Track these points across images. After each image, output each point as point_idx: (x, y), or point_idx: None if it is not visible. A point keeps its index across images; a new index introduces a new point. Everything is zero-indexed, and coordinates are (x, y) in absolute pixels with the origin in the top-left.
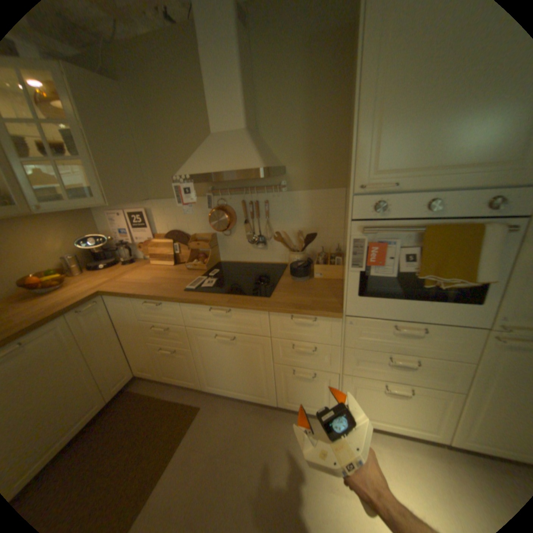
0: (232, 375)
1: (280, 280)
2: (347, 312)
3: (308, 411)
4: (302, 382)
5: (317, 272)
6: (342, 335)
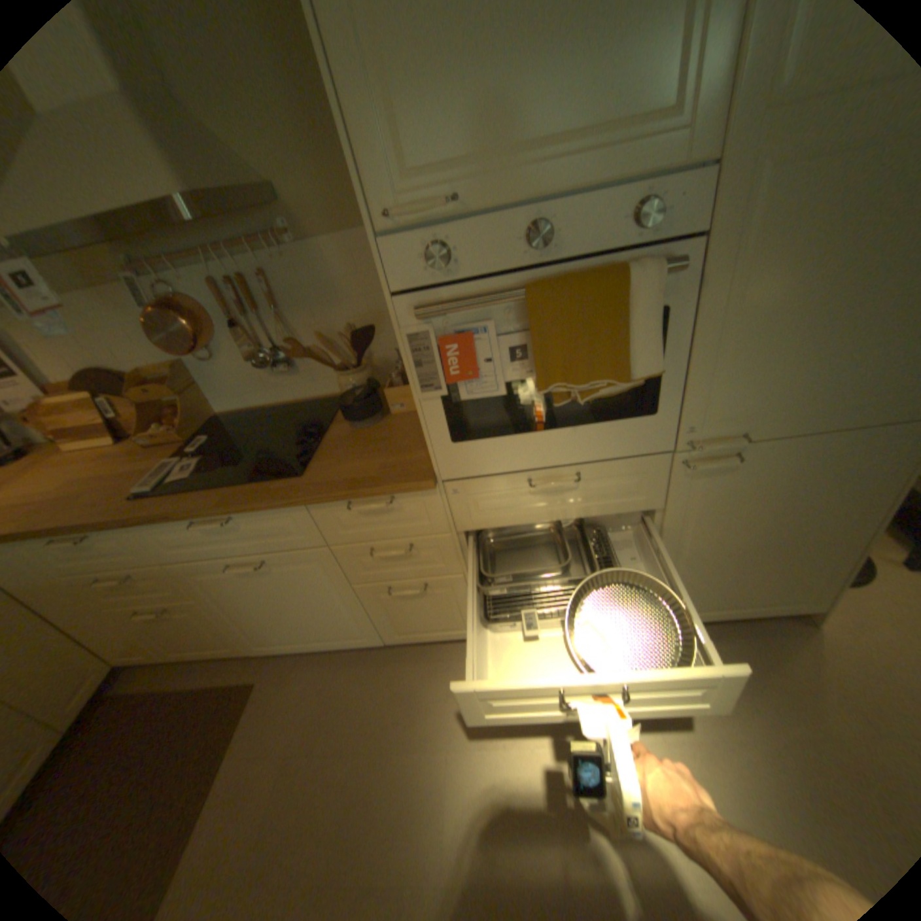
0: (288, 620)
1: (326, 434)
2: (441, 474)
3: (433, 637)
4: (409, 600)
5: (392, 402)
6: (446, 514)
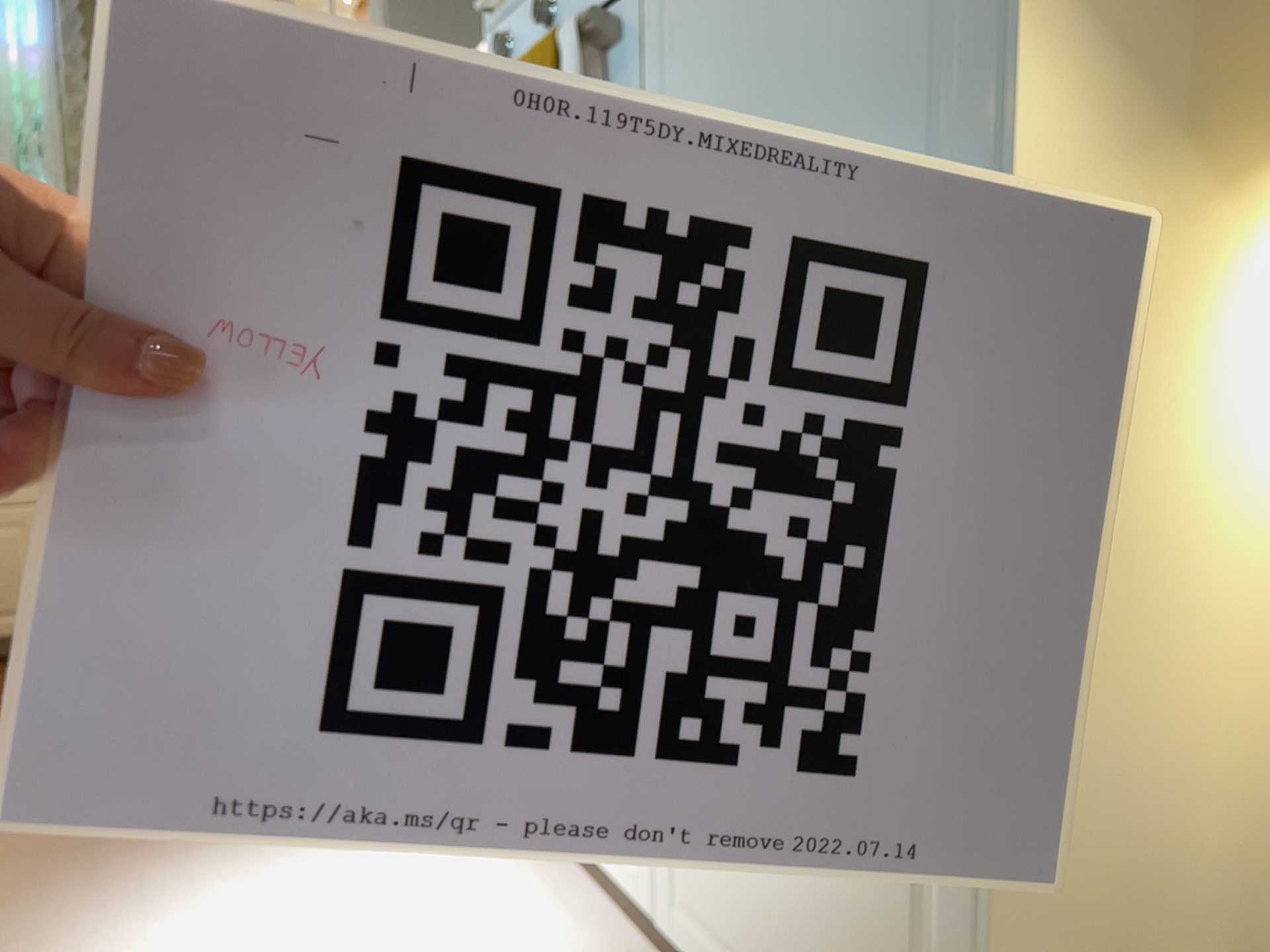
0: None
1: None
2: None
3: None
4: None
5: None
6: None
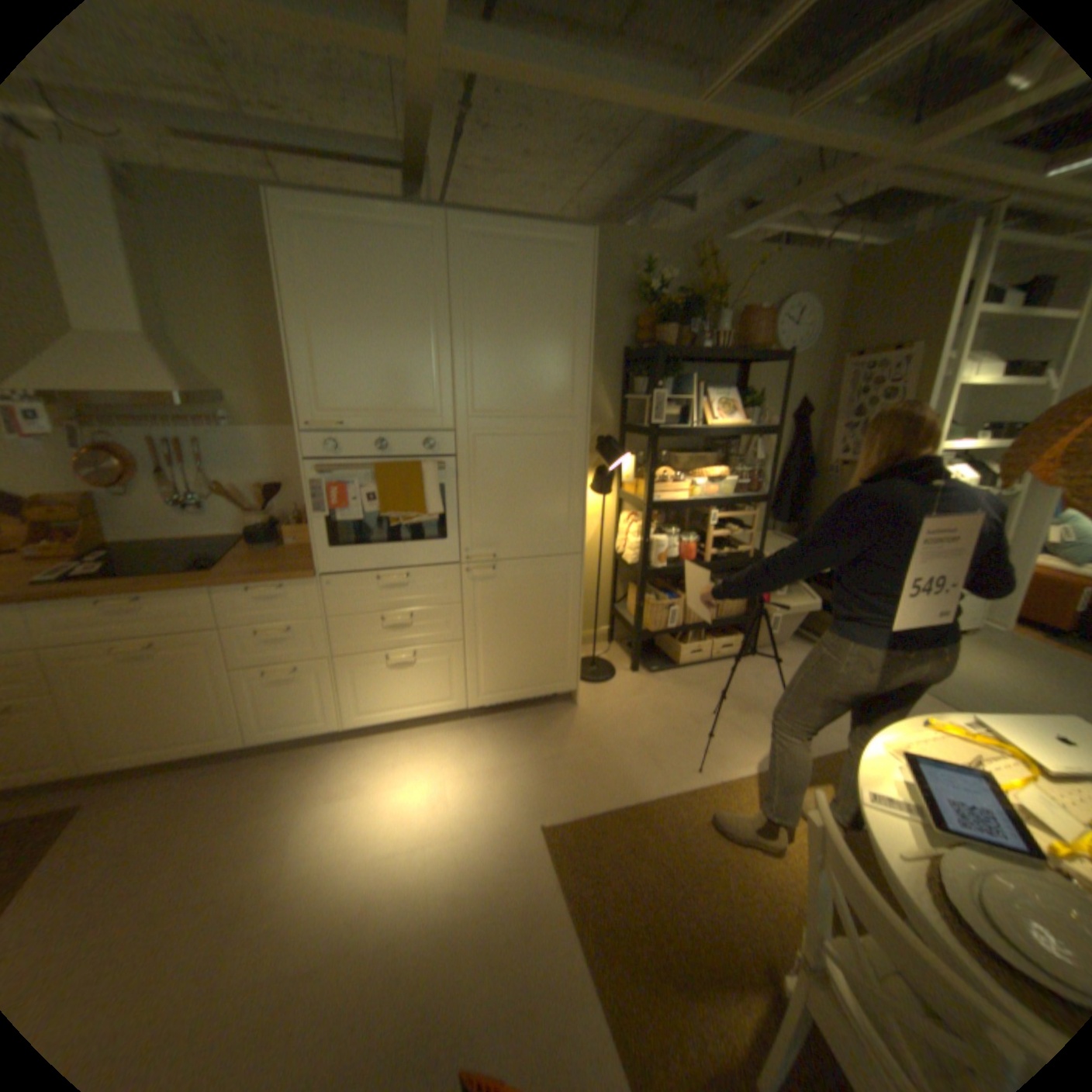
0: (149, 721)
1: (226, 556)
2: (317, 571)
3: (292, 735)
4: (276, 690)
5: (285, 539)
6: (317, 603)
